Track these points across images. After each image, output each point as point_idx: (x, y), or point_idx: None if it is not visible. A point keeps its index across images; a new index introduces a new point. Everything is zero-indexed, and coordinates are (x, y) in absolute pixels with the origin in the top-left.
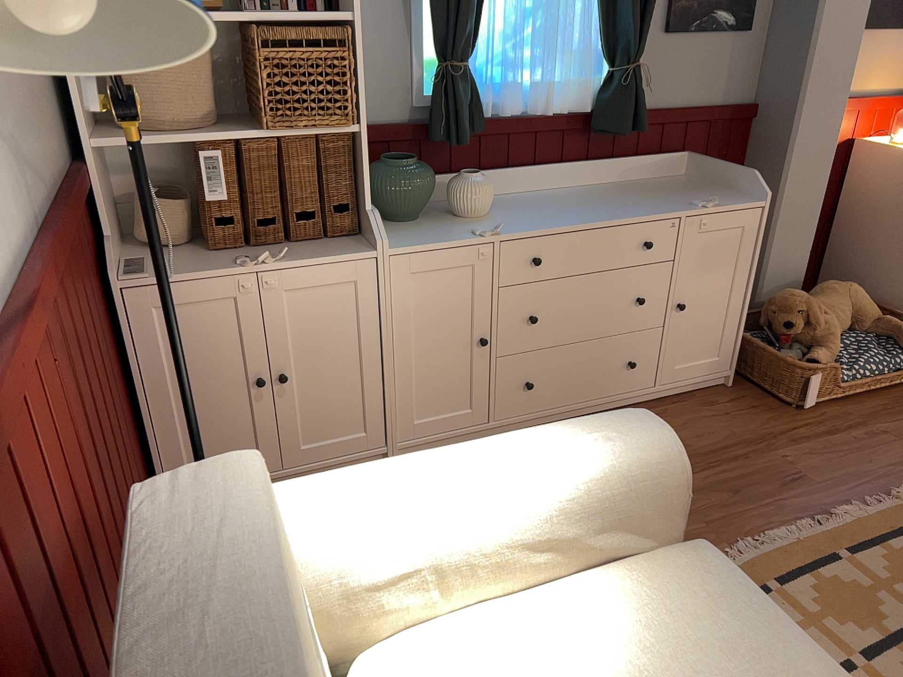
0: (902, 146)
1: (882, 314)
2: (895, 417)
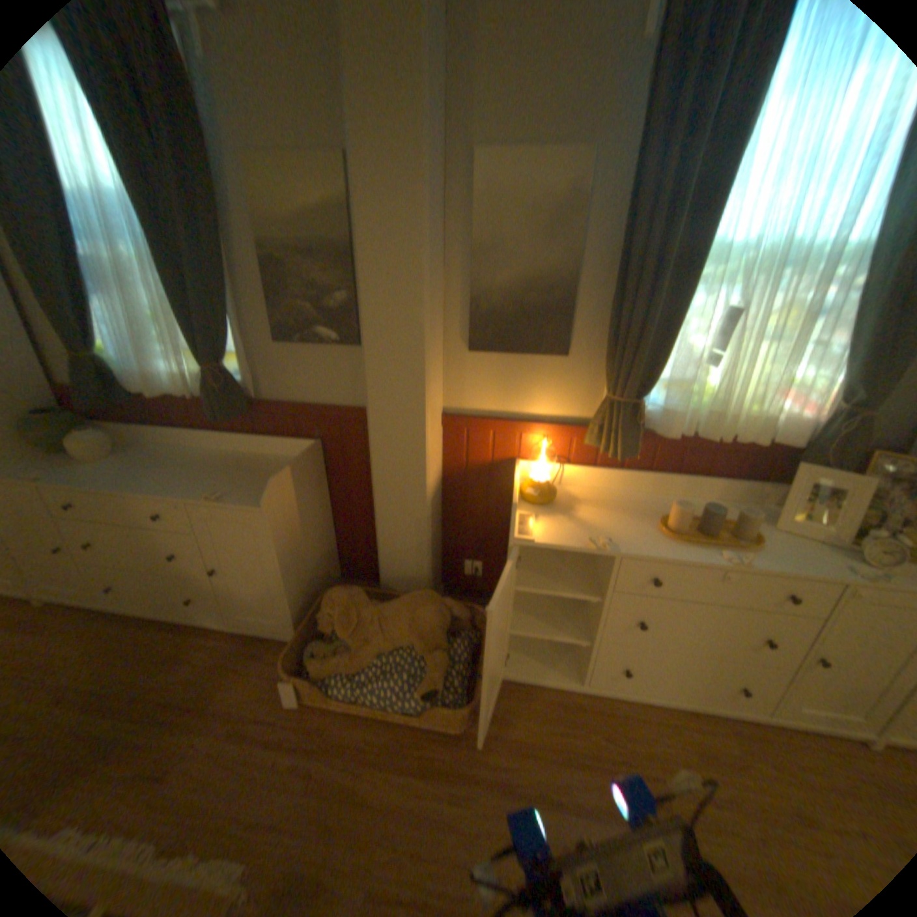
0: (530, 482)
1: (445, 647)
2: (351, 765)
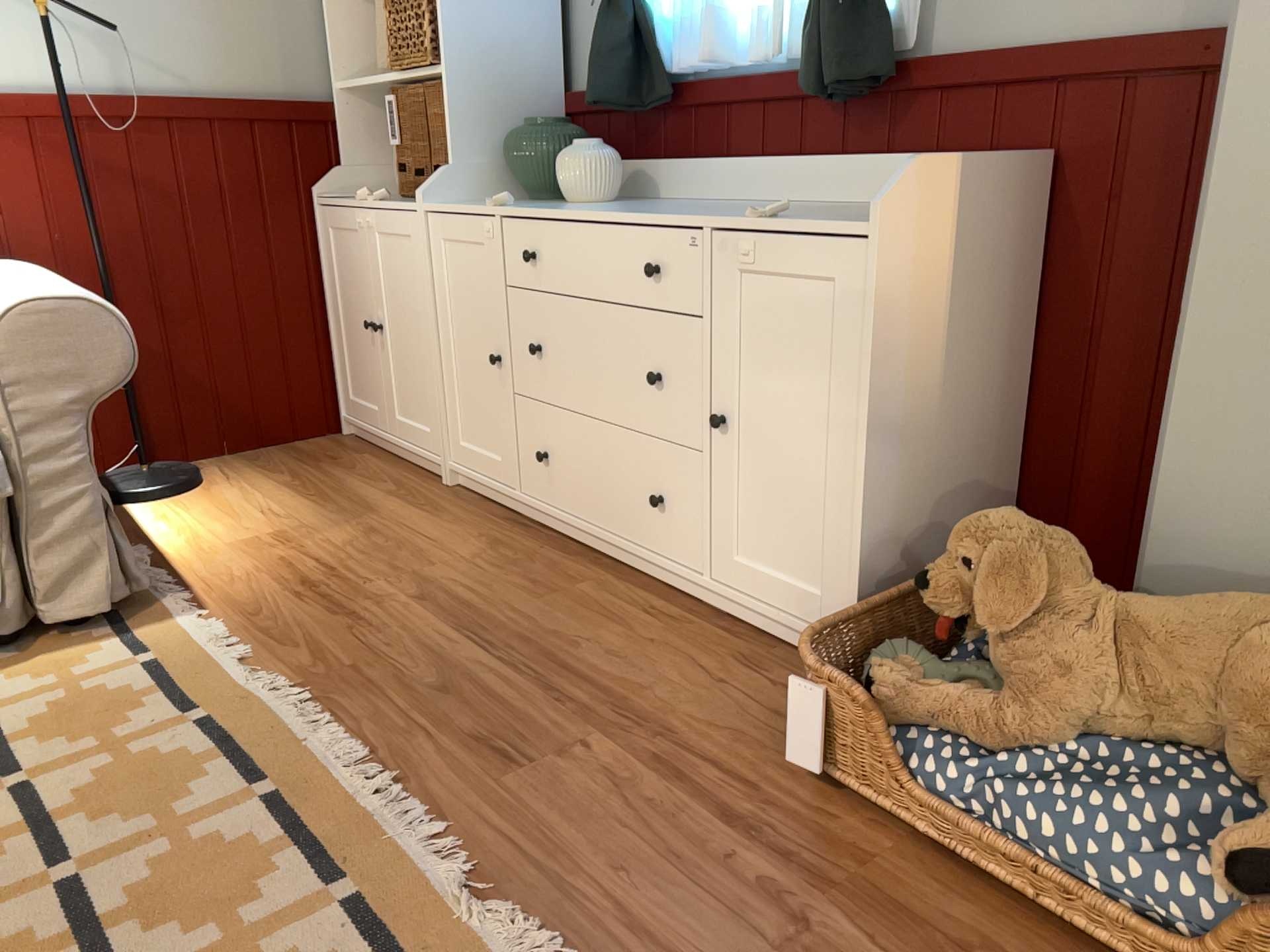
0: None
1: None
2: None
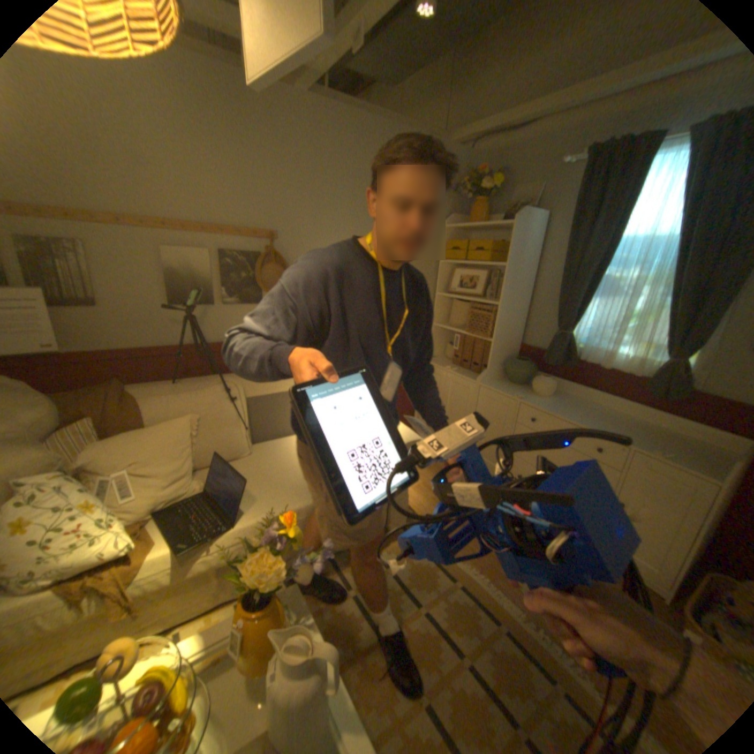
0: None
1: None
2: None
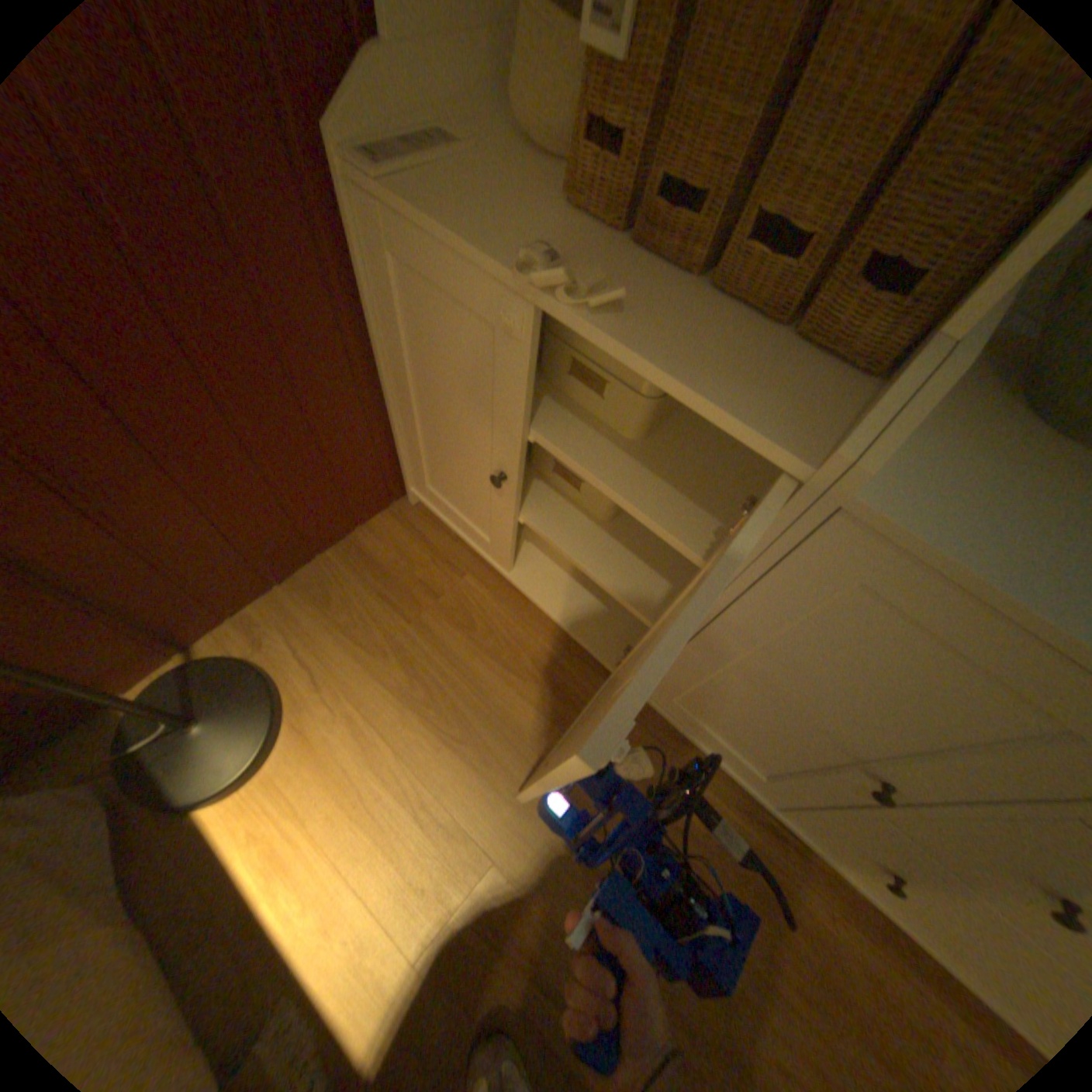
0: None
1: None
2: None
